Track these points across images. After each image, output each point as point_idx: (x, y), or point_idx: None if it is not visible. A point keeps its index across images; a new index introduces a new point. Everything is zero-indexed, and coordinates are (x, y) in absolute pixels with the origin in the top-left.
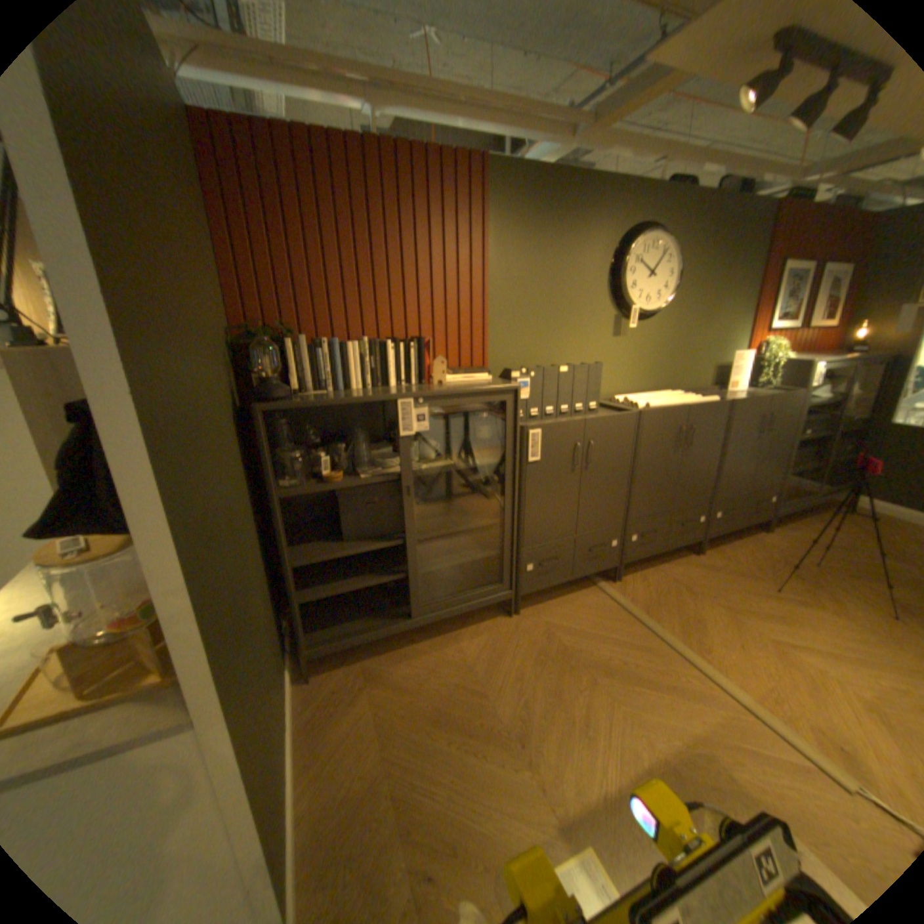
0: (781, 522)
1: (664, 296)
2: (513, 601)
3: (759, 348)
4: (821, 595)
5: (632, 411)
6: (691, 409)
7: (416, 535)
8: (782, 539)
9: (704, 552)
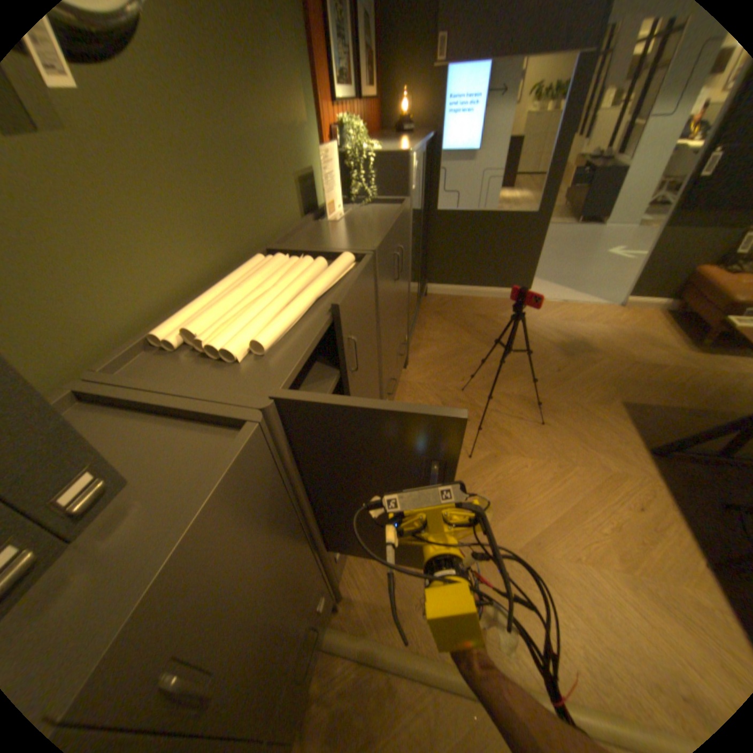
0: None
1: None
2: None
3: (330, 135)
4: (490, 431)
5: (239, 416)
6: (340, 309)
7: None
8: (417, 367)
9: None
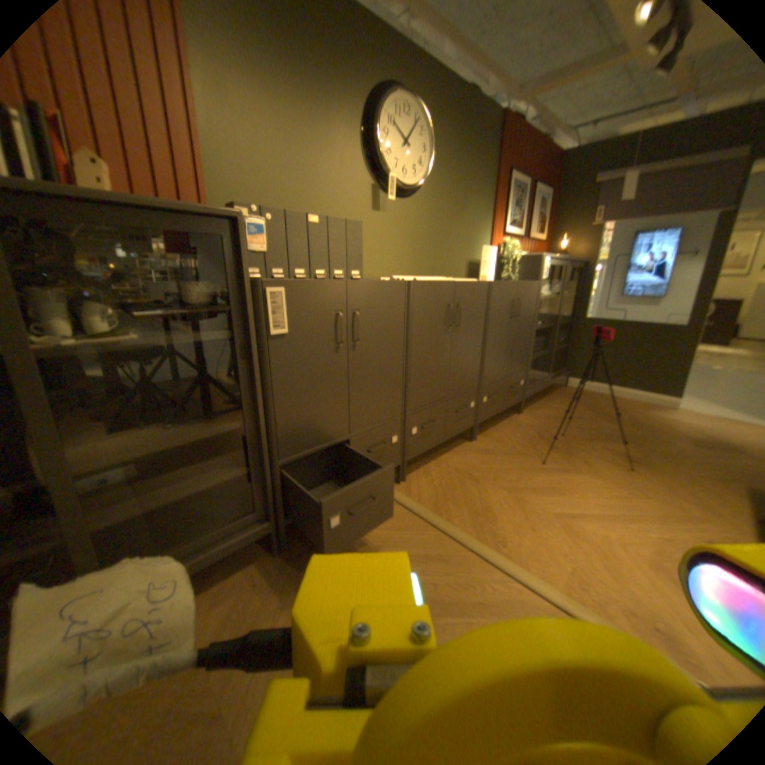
0: (524, 403)
1: (419, 177)
2: (274, 532)
3: (497, 248)
4: (573, 459)
5: (399, 281)
6: (456, 284)
7: (72, 464)
8: (529, 416)
9: (473, 436)
